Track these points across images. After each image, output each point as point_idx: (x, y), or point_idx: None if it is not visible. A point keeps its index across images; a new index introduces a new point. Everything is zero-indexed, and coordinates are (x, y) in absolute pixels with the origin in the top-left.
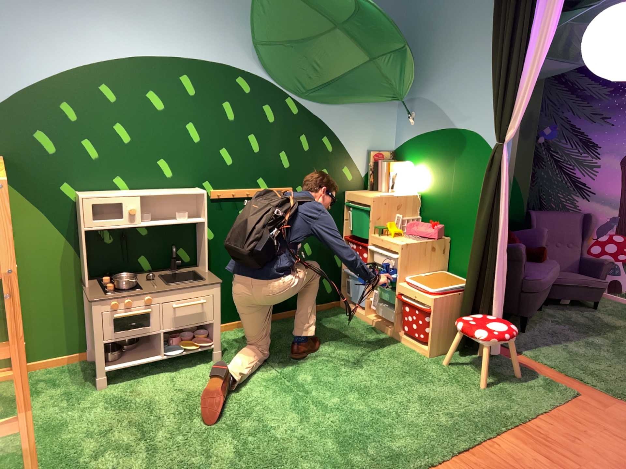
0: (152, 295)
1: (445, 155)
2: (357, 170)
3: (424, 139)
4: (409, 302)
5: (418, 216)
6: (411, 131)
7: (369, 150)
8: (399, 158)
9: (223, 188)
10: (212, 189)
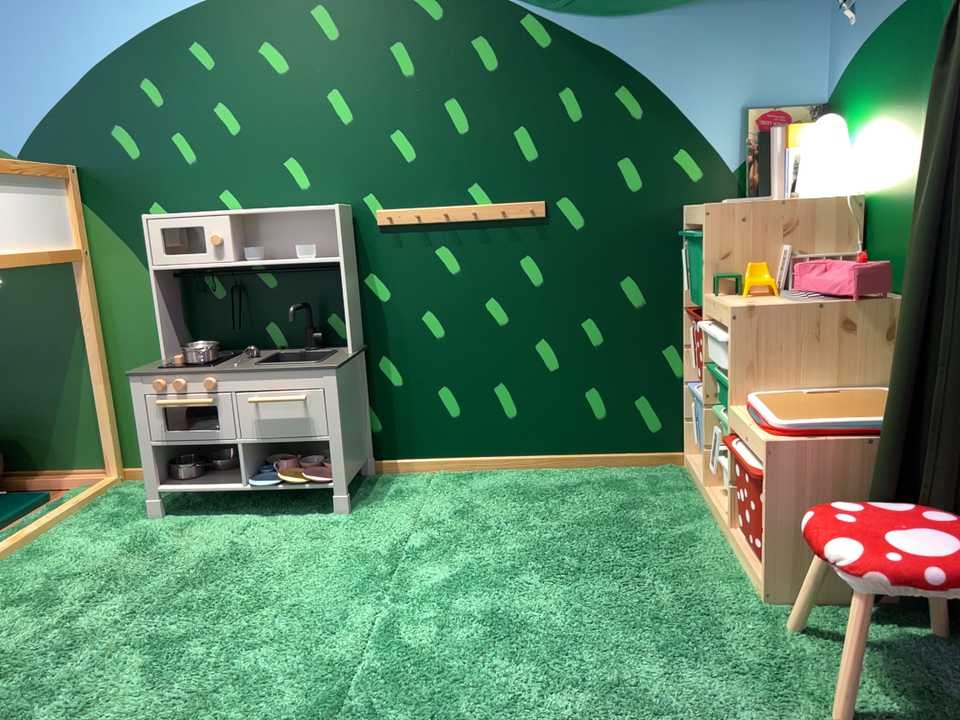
0: (210, 378)
1: (914, 65)
2: (718, 155)
3: (875, 42)
4: (742, 457)
5: (863, 250)
6: (853, 35)
7: (752, 105)
8: (835, 114)
9: (397, 205)
10: (376, 206)
